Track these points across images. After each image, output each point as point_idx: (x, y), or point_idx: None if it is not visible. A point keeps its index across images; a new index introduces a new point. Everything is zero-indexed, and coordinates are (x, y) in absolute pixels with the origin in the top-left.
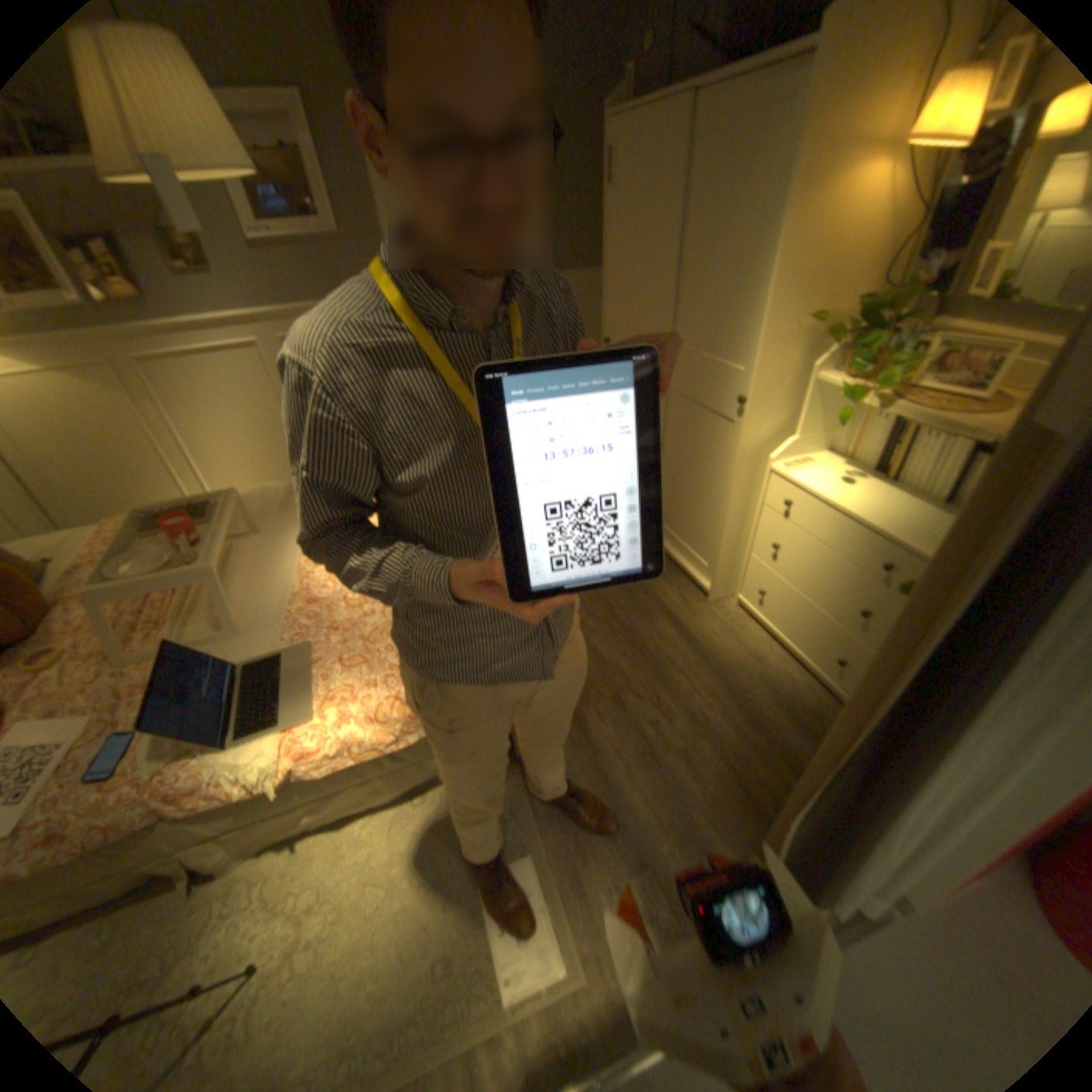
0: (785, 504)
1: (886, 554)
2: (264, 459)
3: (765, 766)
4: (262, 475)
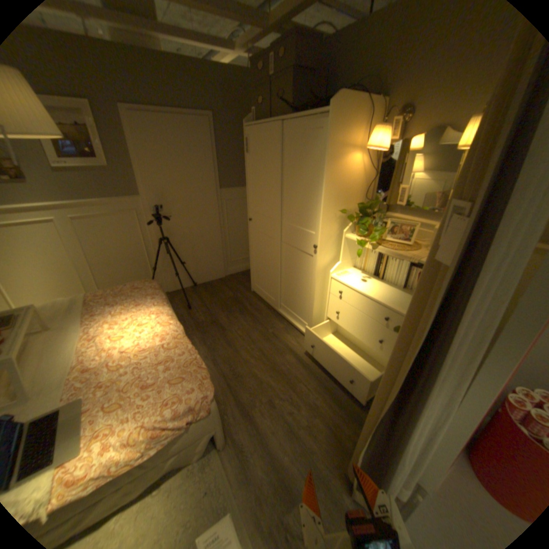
0: (339, 292)
1: (385, 313)
2: (53, 284)
3: (348, 427)
4: (51, 293)
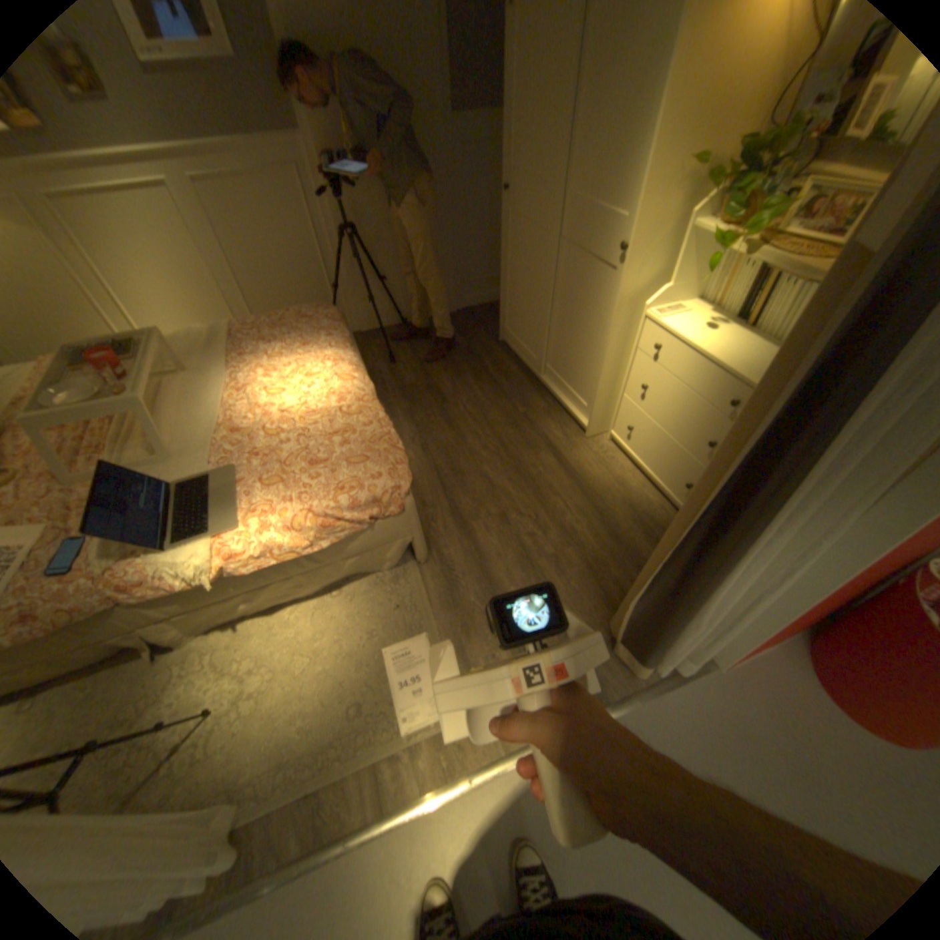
0: (655, 347)
1: (734, 391)
2: (187, 302)
3: (618, 566)
4: (187, 318)
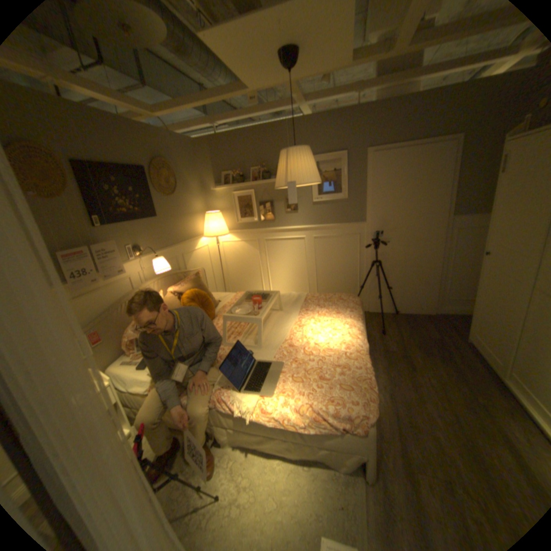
0: None
1: None
2: (293, 281)
3: None
4: (290, 288)
